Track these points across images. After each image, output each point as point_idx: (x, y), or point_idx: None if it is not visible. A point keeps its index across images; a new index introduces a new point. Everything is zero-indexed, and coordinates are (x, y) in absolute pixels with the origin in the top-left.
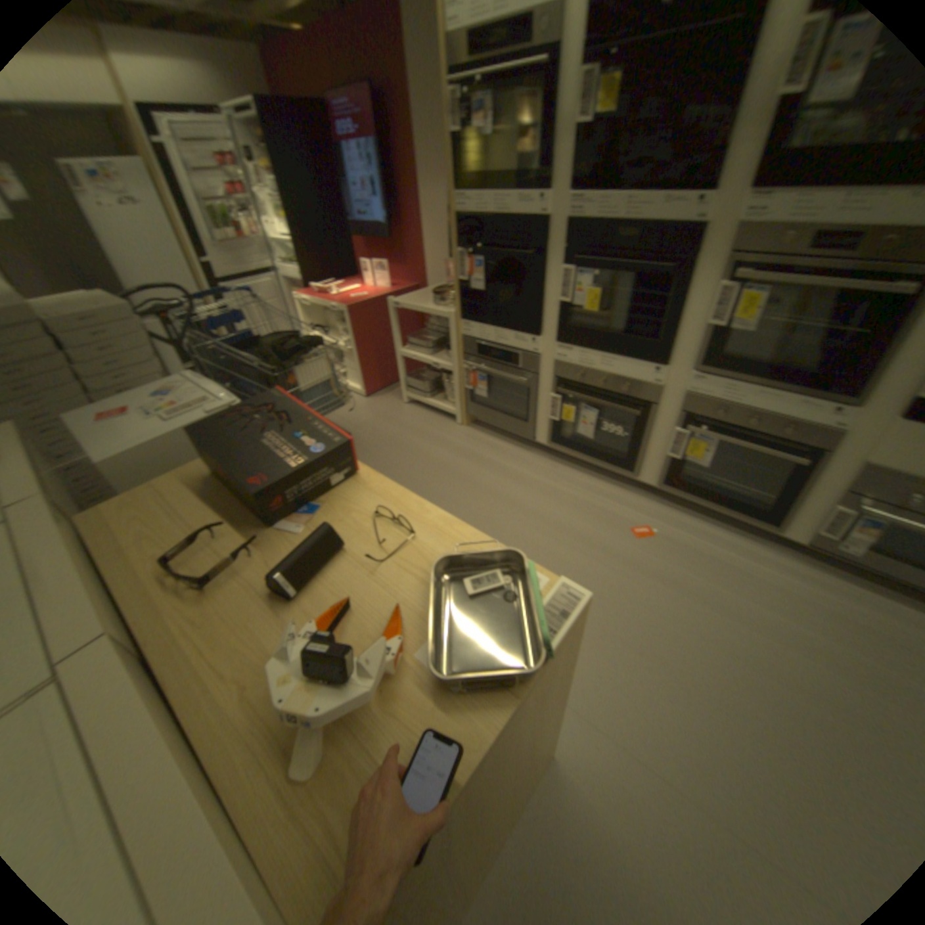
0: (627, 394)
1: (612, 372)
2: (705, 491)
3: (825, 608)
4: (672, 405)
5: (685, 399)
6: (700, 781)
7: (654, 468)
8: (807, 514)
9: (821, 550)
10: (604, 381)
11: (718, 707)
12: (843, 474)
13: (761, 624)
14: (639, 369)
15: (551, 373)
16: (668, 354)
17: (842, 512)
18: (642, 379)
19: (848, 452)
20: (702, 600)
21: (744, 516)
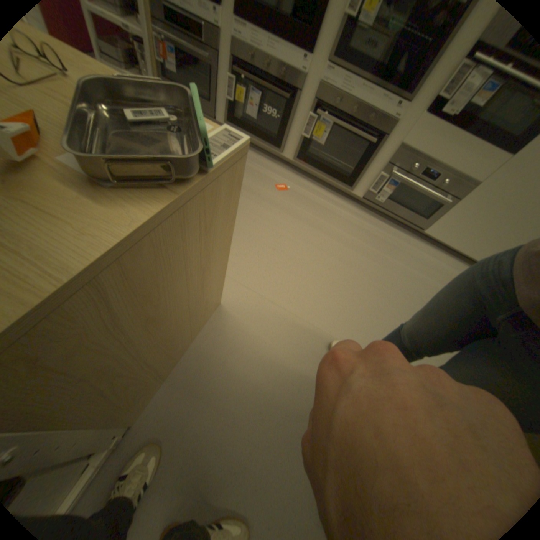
0: (282, 77)
1: (273, 53)
2: (318, 161)
3: (362, 227)
4: (309, 90)
5: (318, 86)
6: (297, 303)
7: (291, 144)
8: (365, 177)
9: (366, 199)
10: (267, 61)
11: (310, 271)
12: (388, 149)
13: (334, 234)
14: (292, 52)
15: (227, 48)
16: (313, 40)
17: (382, 174)
18: (293, 63)
19: (395, 134)
20: (308, 222)
21: (335, 179)
